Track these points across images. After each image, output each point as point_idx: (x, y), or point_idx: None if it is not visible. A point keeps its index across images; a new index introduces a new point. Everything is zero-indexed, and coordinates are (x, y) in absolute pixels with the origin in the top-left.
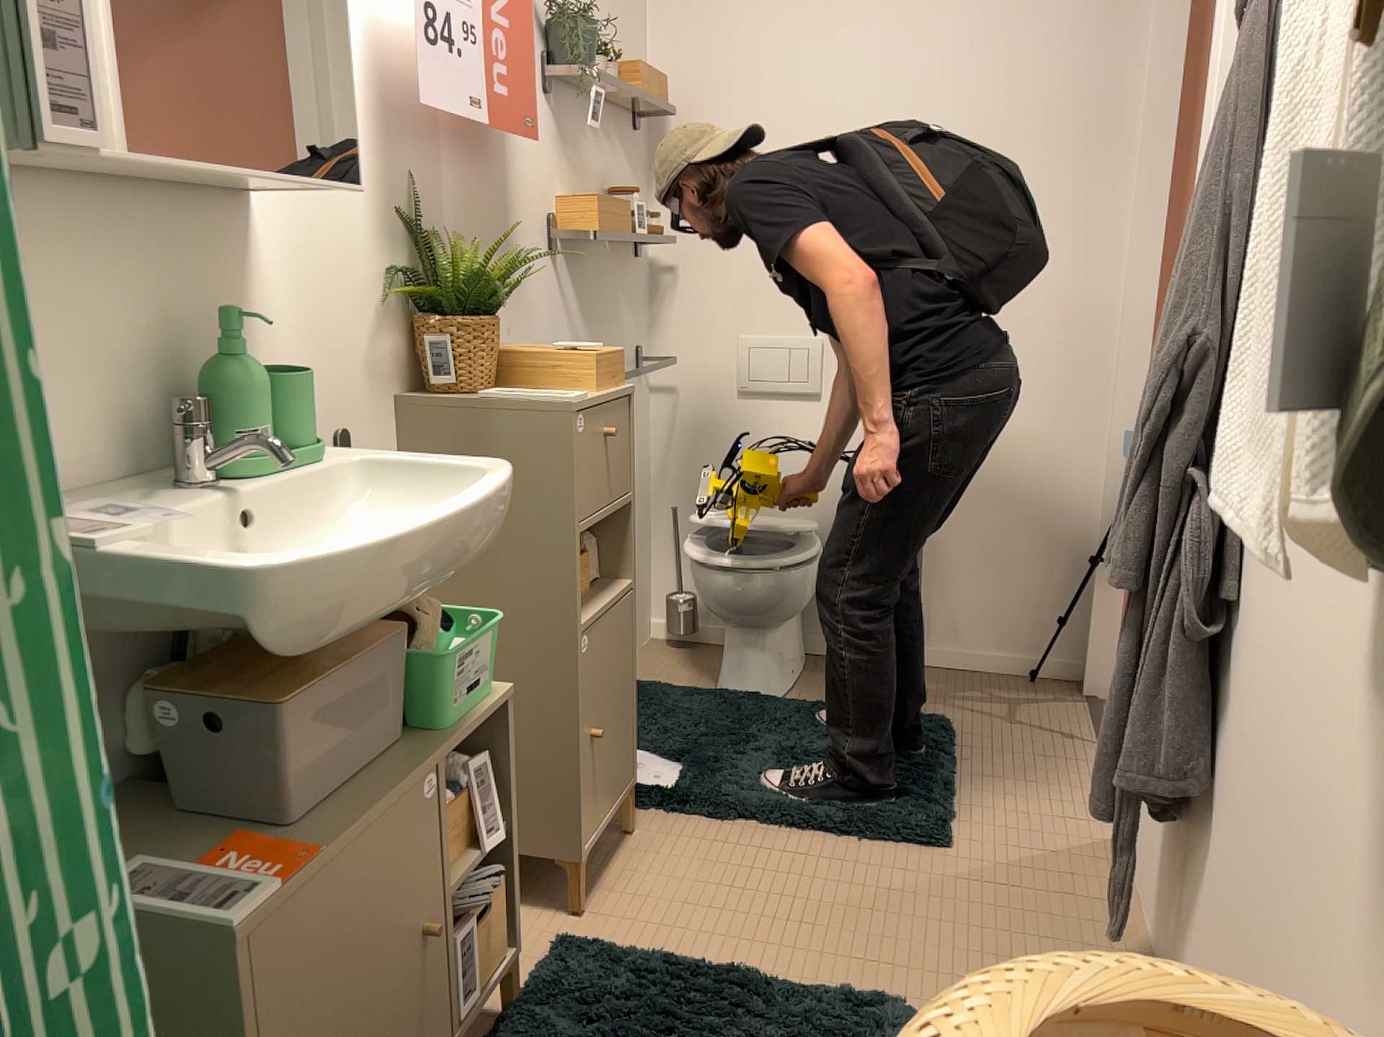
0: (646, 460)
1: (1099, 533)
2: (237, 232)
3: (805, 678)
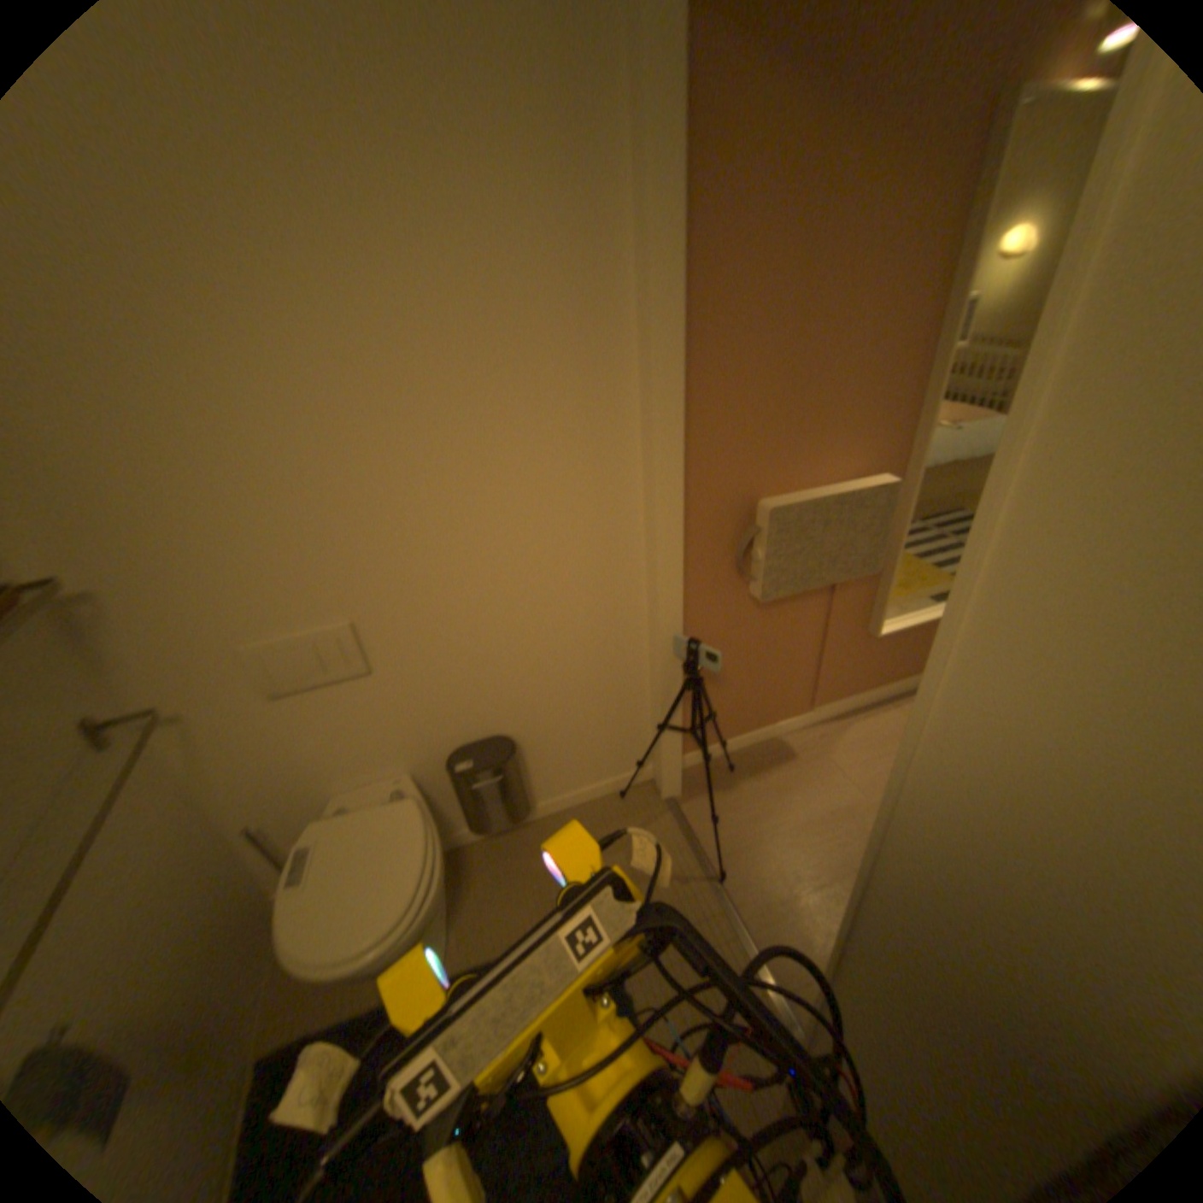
0: (179, 799)
1: (651, 693)
2: None
3: (448, 905)
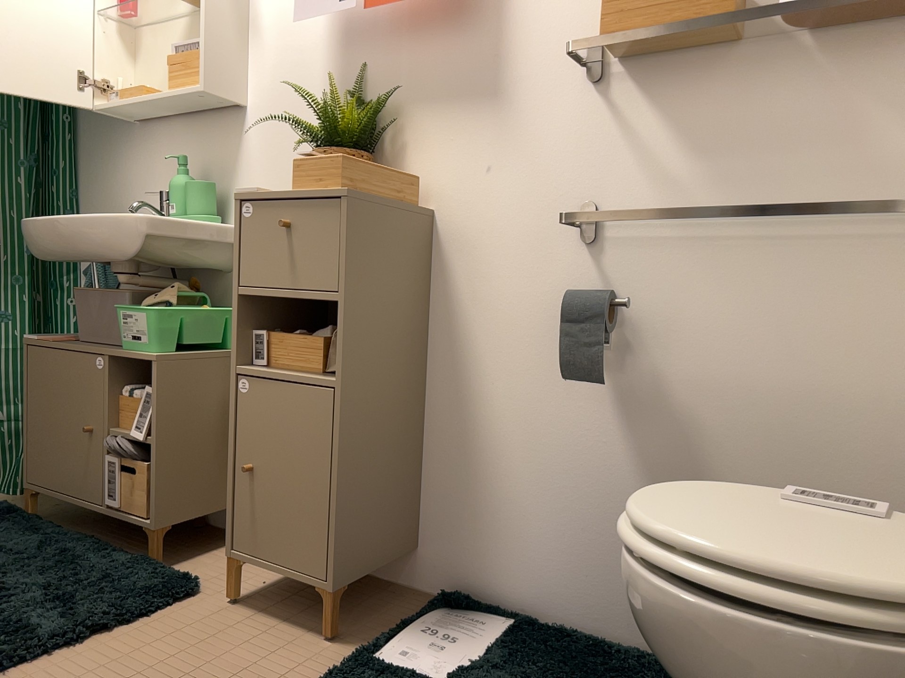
0: None
1: None
2: (239, 128)
3: None
